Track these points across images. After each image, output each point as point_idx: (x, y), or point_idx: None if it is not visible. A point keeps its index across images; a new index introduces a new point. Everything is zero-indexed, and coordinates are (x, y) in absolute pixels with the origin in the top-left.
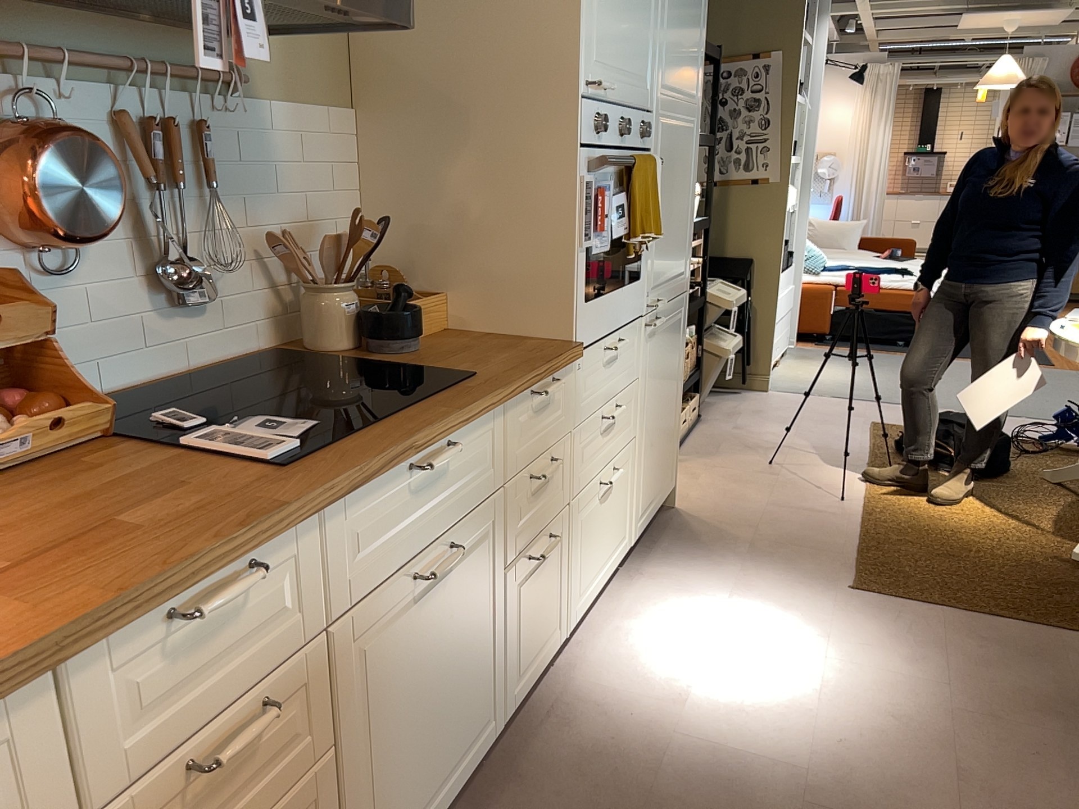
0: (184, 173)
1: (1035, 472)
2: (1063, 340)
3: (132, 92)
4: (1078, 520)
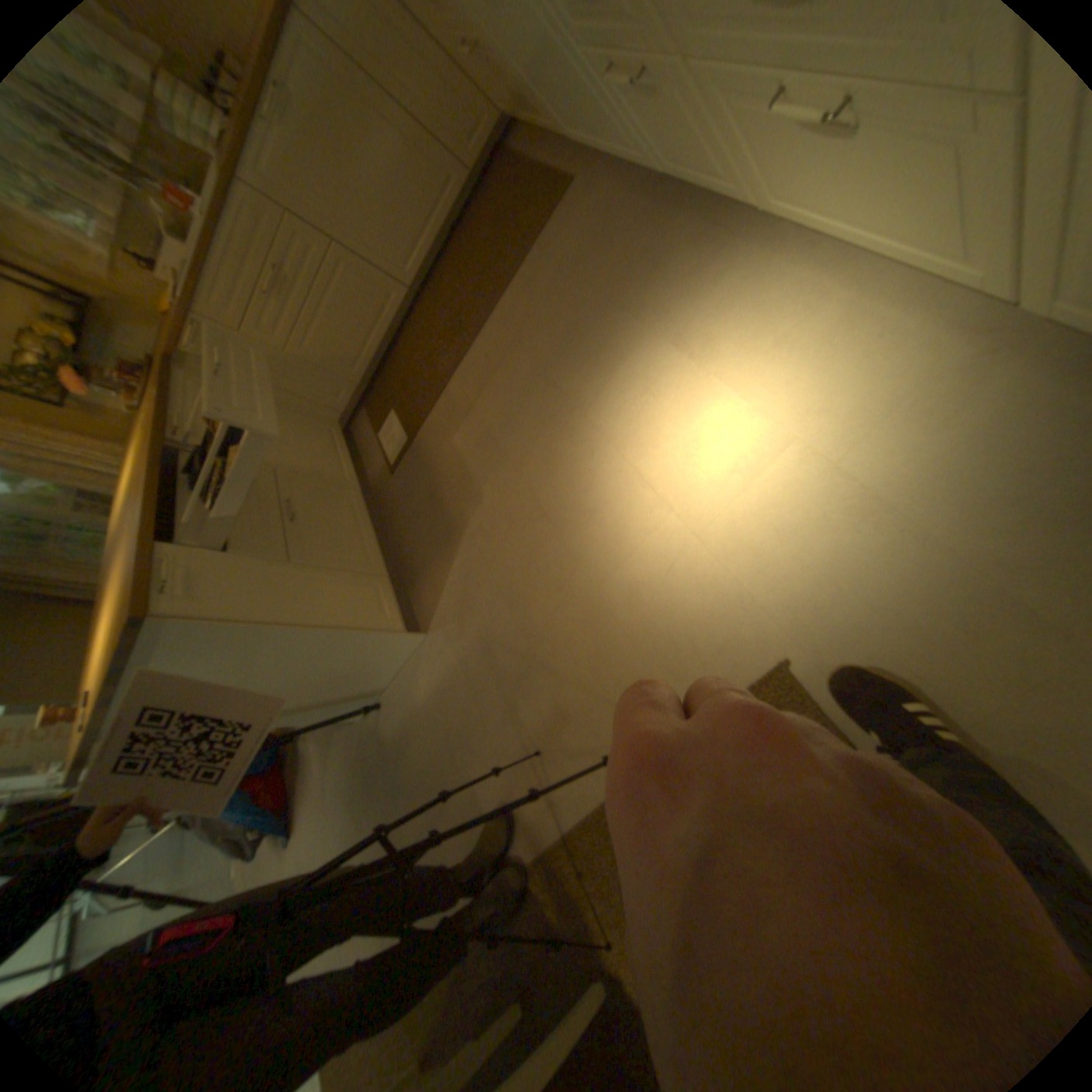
0: None
1: None
2: None
3: None
4: None
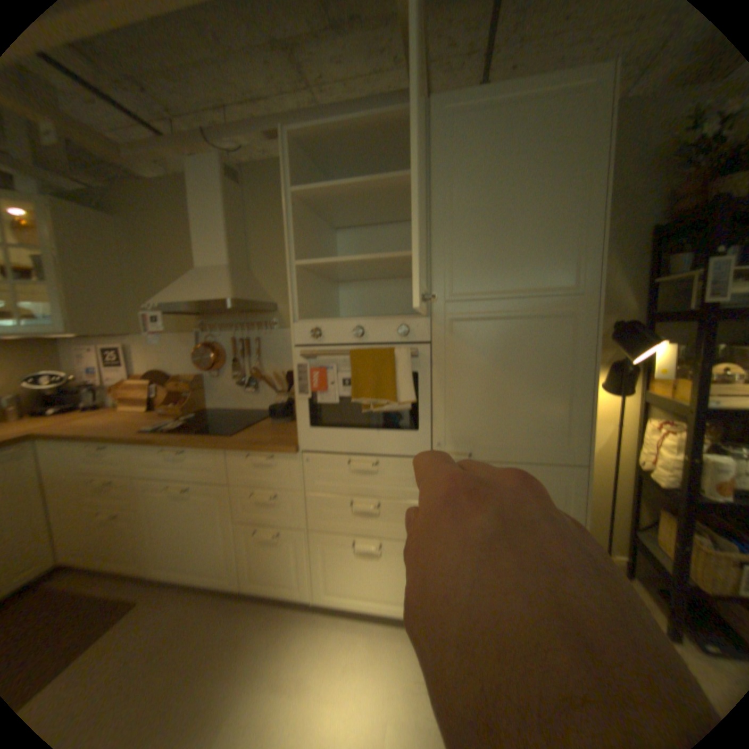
0: (253, 351)
1: None
2: None
3: (238, 330)
4: None
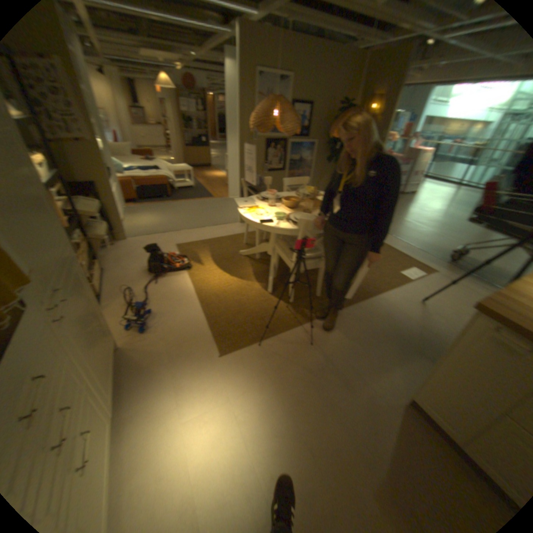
0: None
1: (236, 252)
2: (249, 220)
3: None
4: (258, 271)
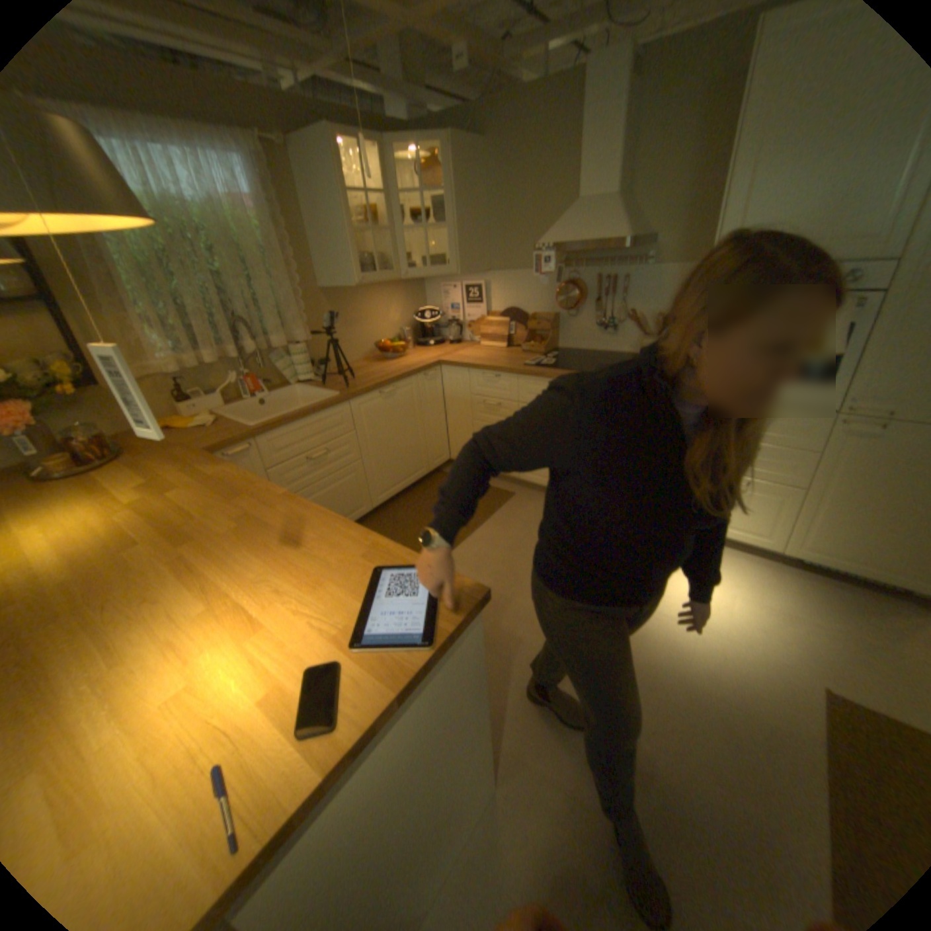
0: (616, 291)
1: None
2: None
3: (602, 268)
4: None
